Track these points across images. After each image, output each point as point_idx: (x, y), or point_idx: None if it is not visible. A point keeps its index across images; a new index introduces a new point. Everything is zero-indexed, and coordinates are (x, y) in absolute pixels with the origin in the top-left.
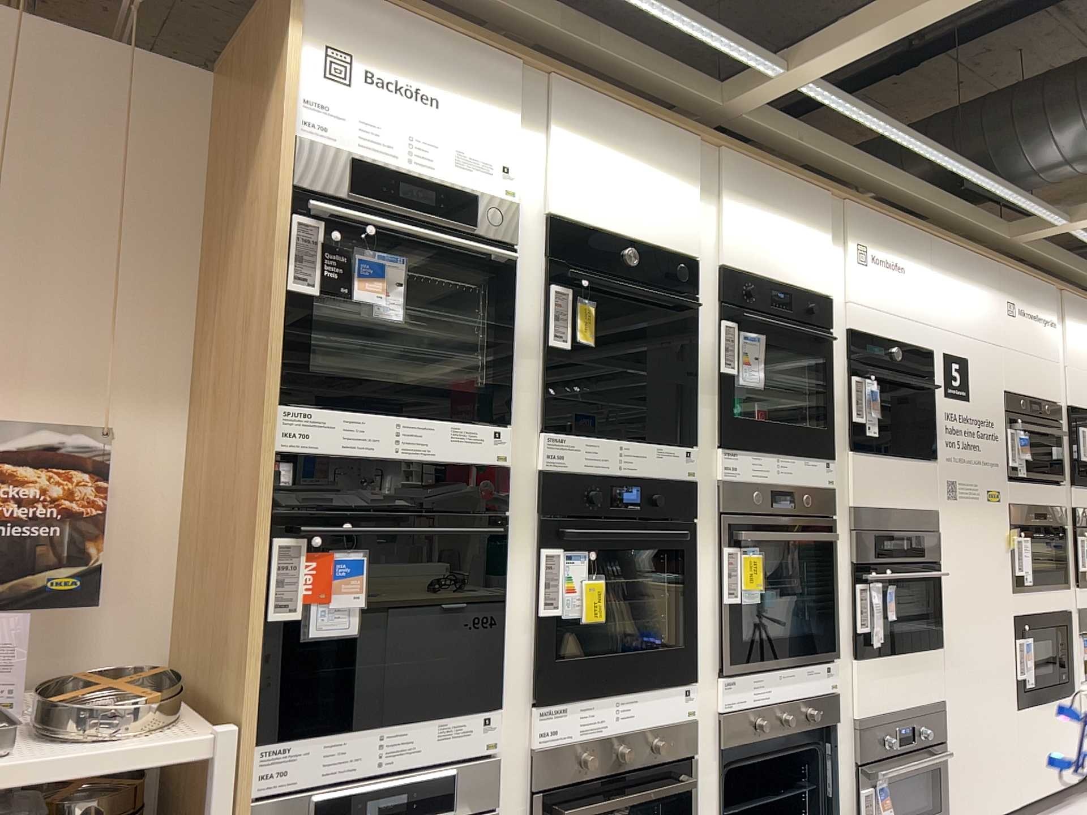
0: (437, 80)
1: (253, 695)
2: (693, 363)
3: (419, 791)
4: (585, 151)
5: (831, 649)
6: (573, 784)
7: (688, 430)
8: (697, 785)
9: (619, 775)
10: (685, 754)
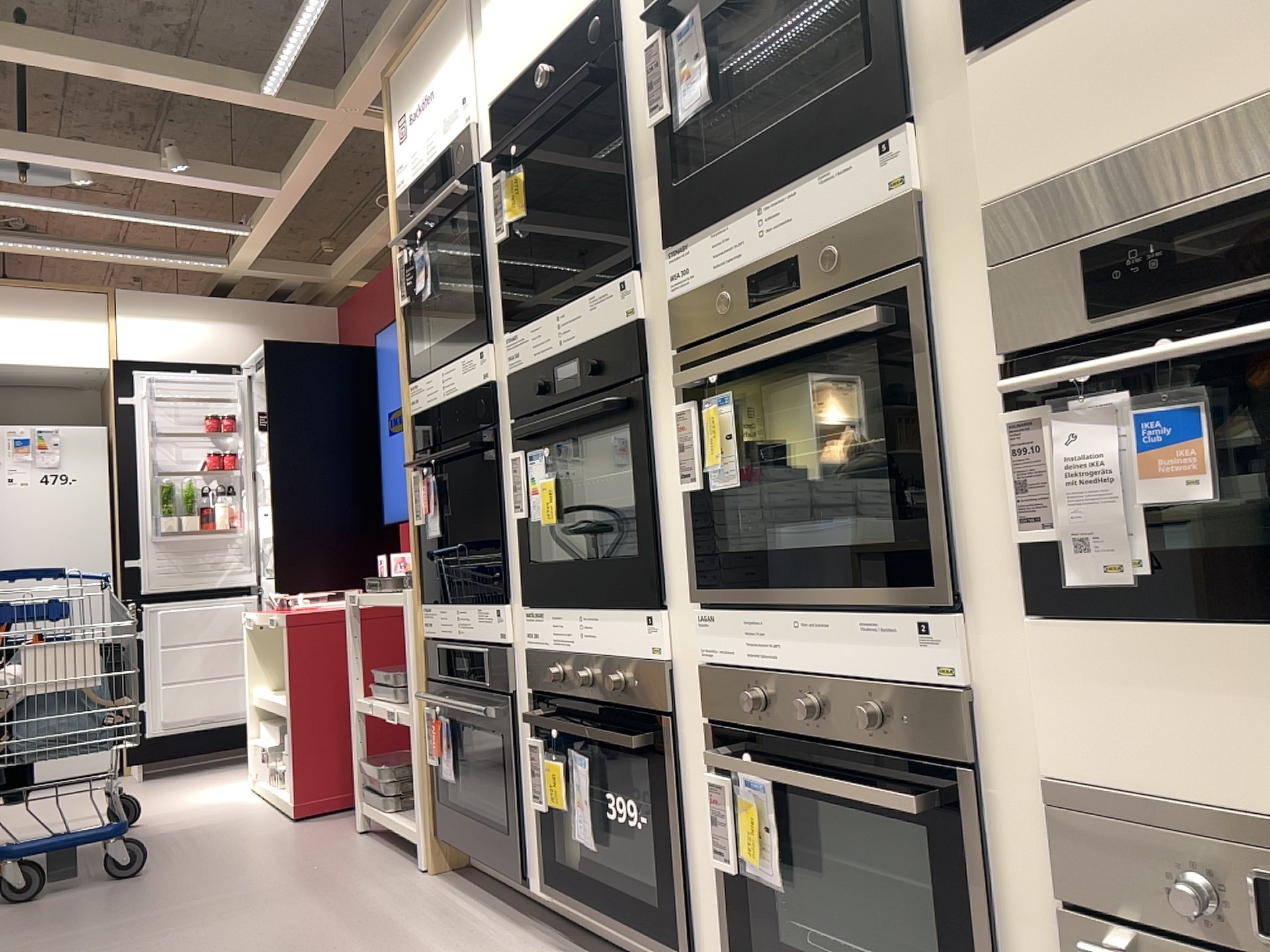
0: (429, 74)
1: (415, 572)
2: (623, 145)
3: (473, 660)
4: (499, 7)
5: (929, 583)
6: (560, 698)
7: (633, 246)
8: (686, 762)
9: (594, 705)
10: (654, 707)
